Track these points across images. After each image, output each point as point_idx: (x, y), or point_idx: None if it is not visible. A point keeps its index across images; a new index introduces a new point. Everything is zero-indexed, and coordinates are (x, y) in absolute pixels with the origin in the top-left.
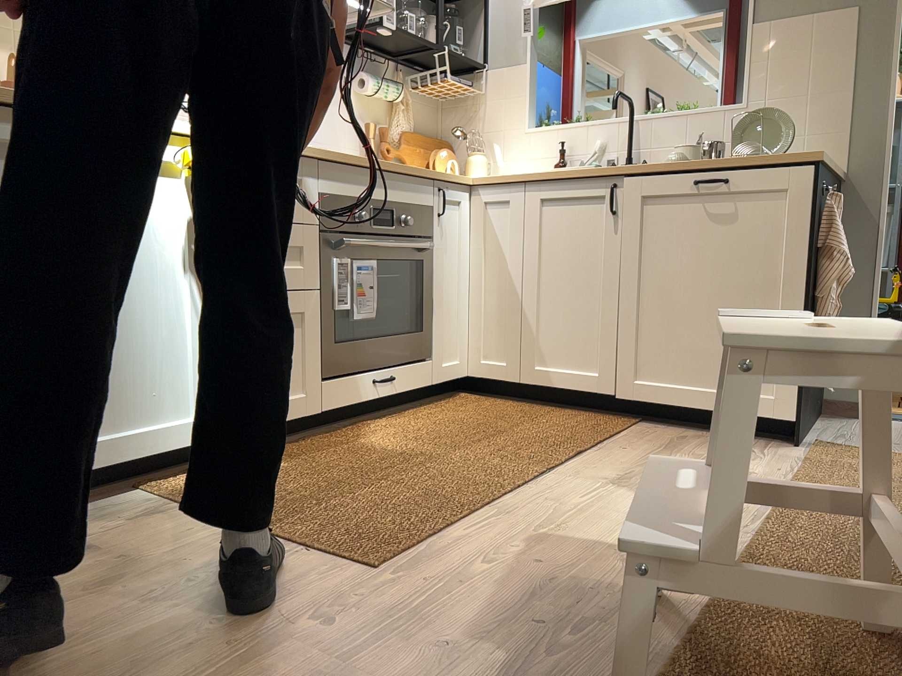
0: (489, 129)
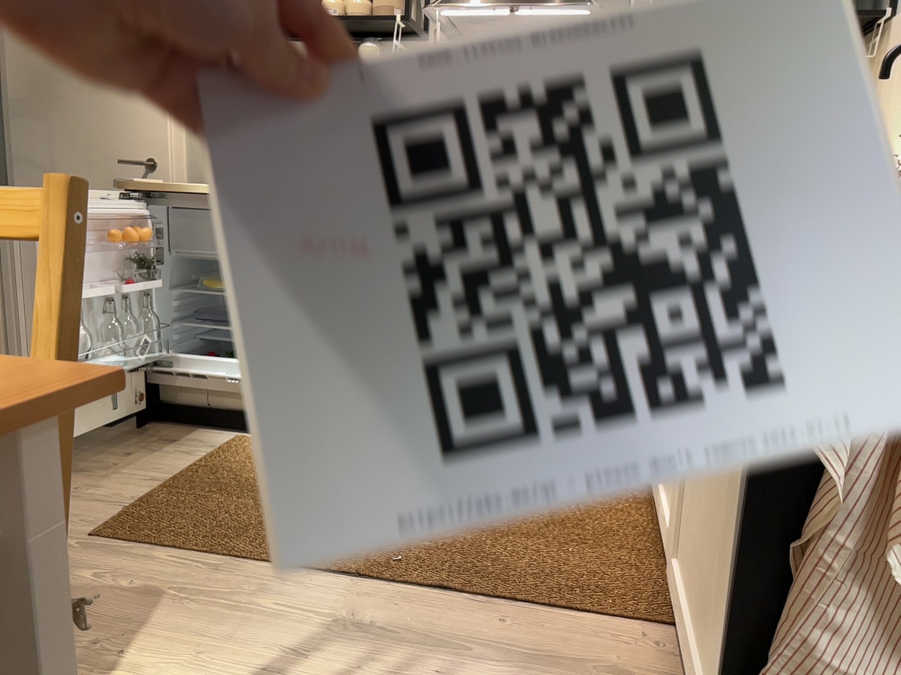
0: None
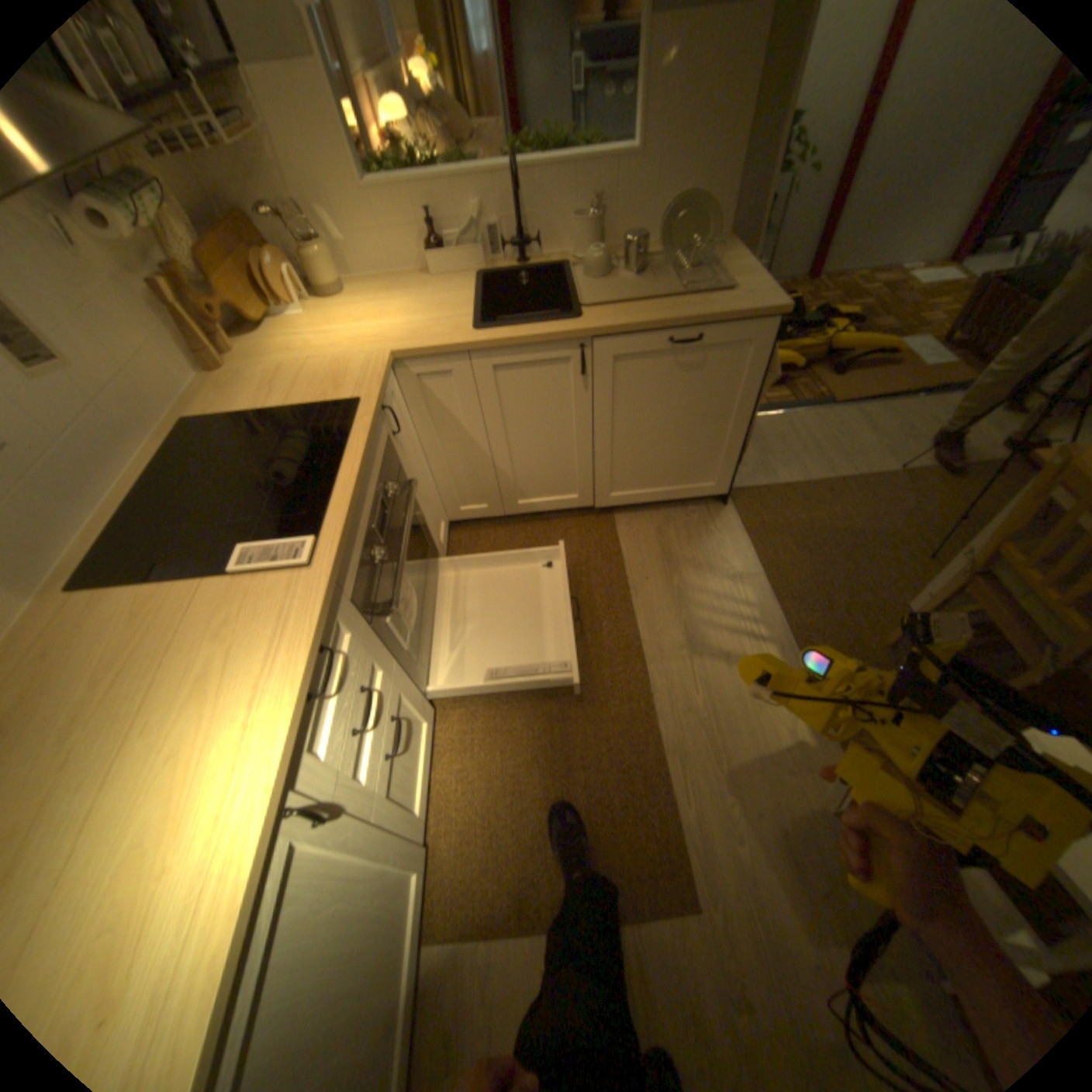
0: (292, 184)
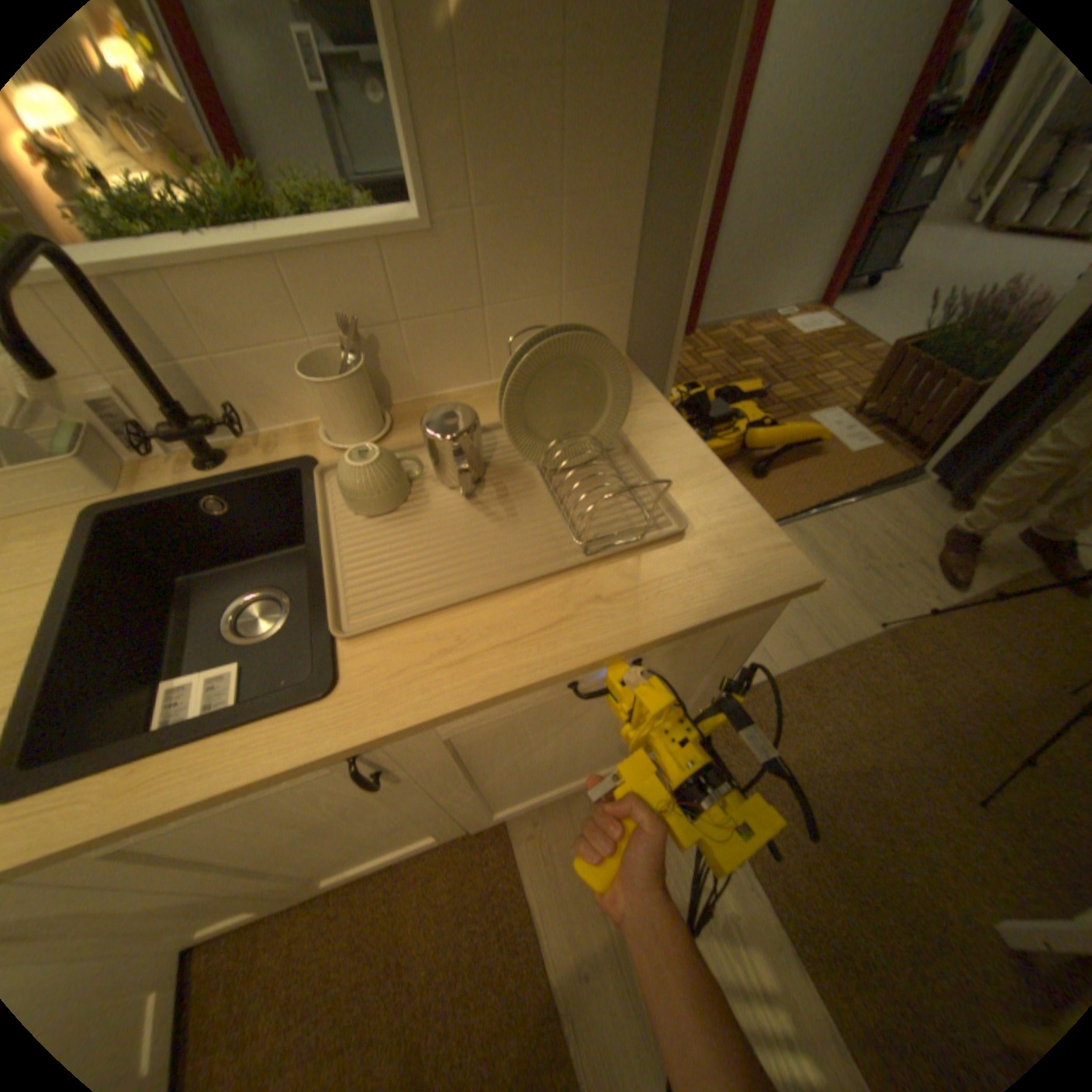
0: None
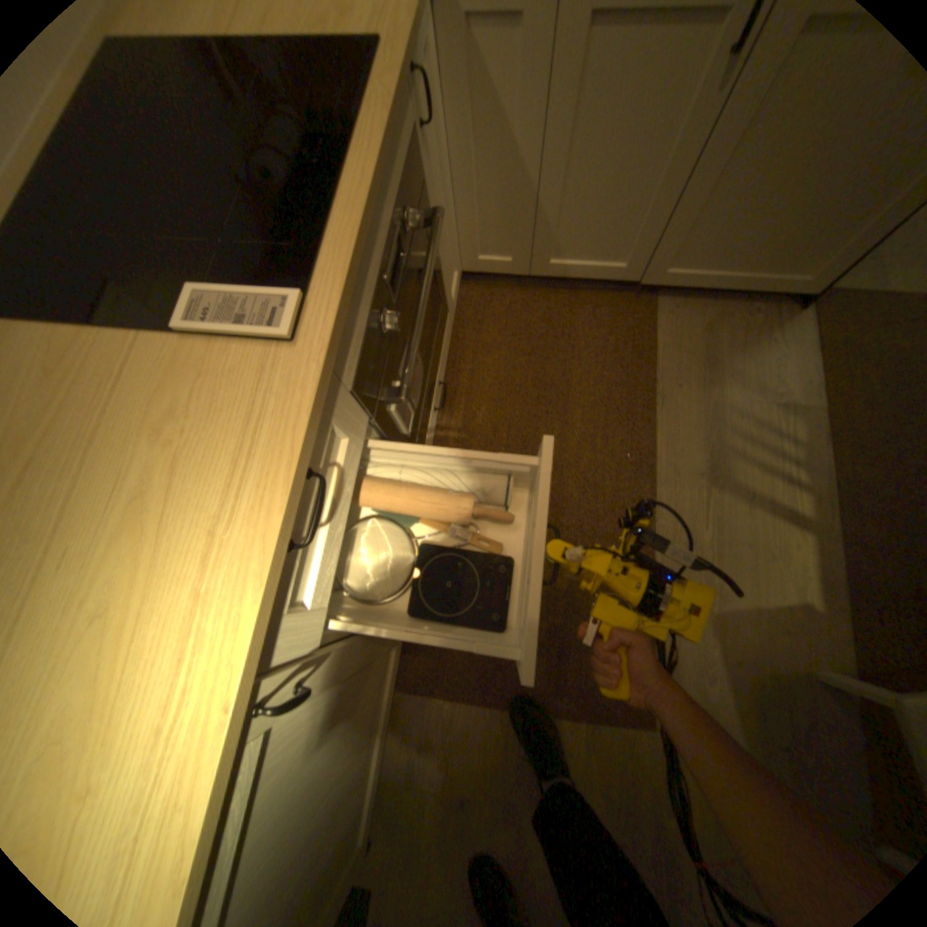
0: None
